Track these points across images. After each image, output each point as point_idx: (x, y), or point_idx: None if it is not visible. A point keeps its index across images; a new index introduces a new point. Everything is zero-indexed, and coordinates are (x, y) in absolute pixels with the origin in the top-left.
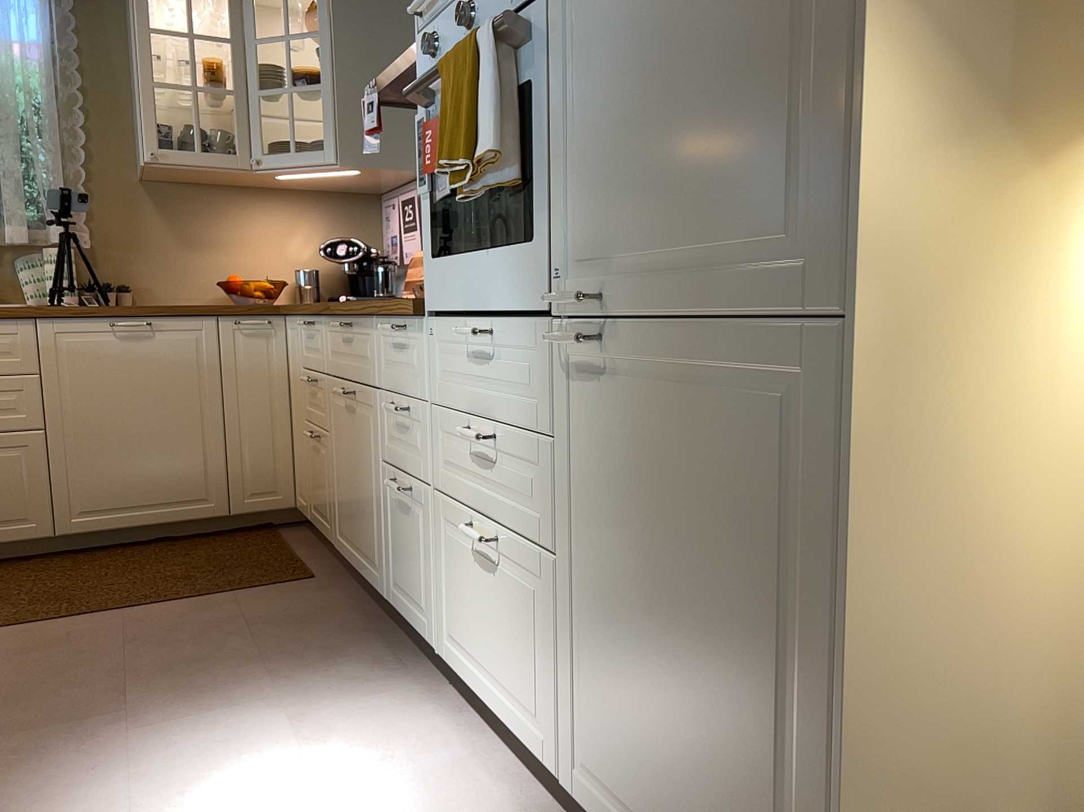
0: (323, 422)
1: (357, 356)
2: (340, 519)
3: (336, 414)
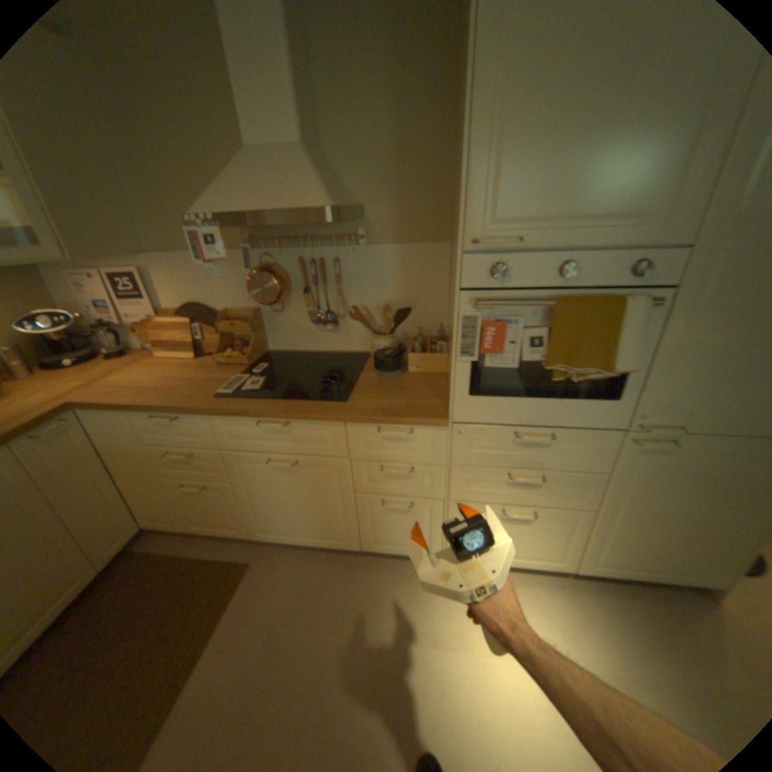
0: (217, 479)
1: (301, 441)
2: (267, 526)
3: (251, 474)
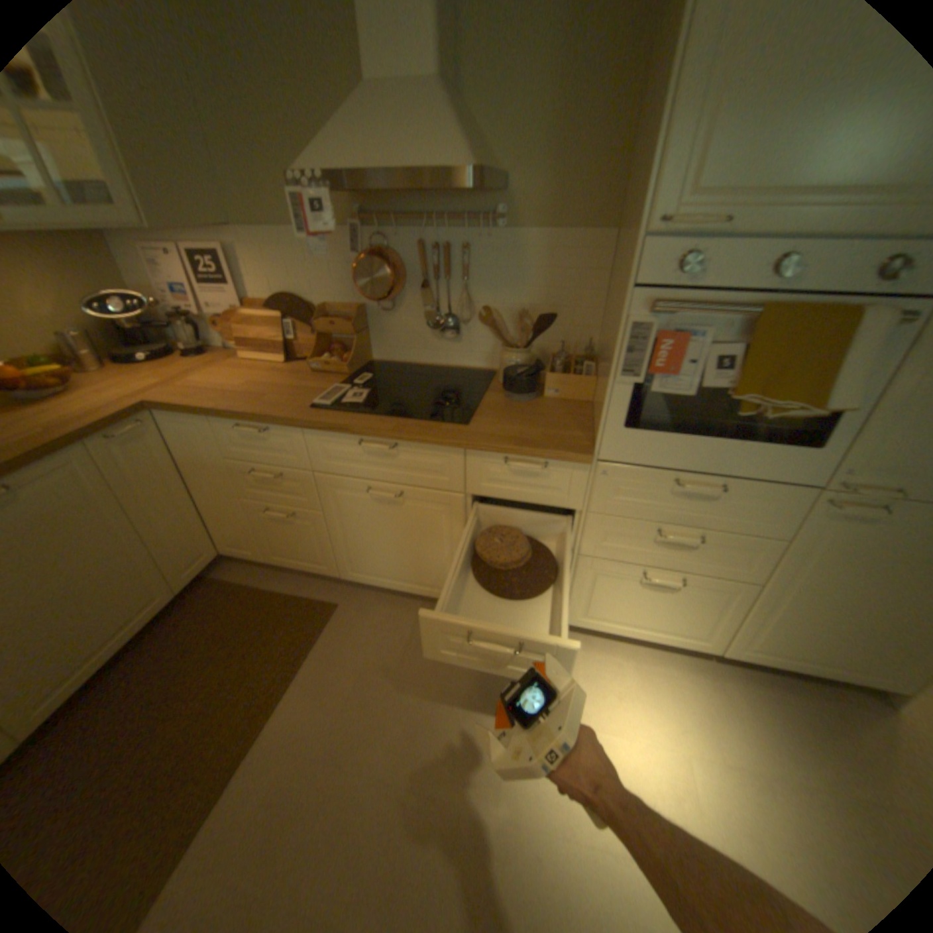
0: (307, 504)
1: (409, 468)
2: (360, 564)
3: (347, 502)
